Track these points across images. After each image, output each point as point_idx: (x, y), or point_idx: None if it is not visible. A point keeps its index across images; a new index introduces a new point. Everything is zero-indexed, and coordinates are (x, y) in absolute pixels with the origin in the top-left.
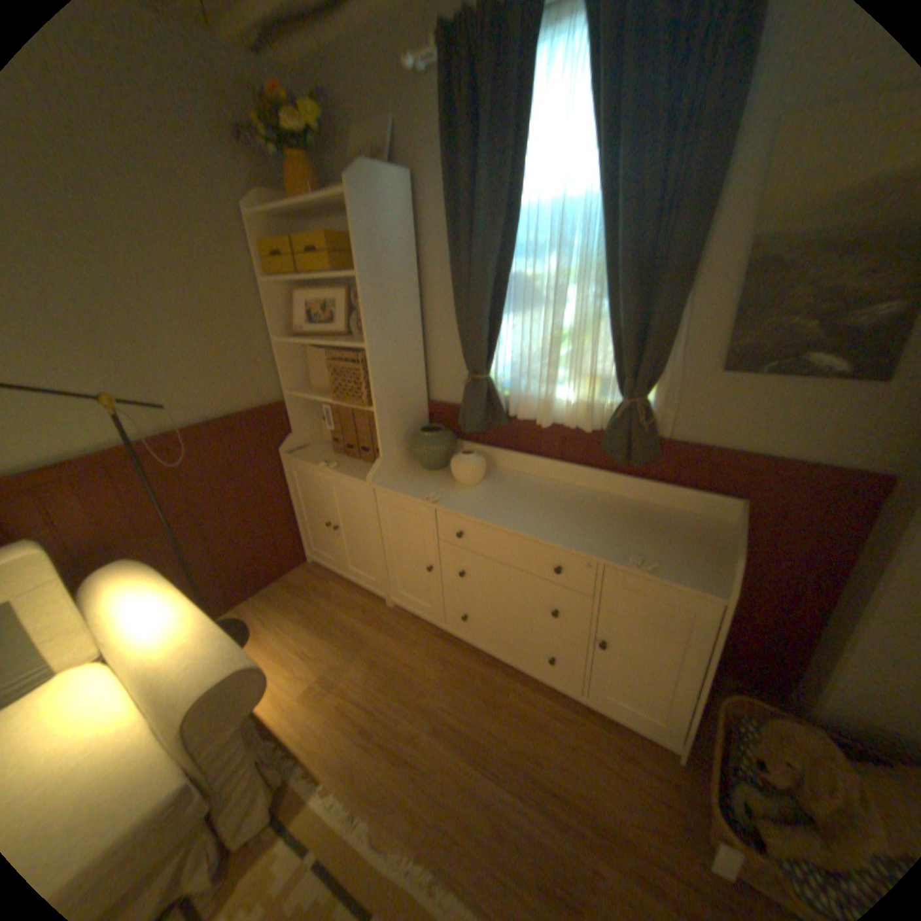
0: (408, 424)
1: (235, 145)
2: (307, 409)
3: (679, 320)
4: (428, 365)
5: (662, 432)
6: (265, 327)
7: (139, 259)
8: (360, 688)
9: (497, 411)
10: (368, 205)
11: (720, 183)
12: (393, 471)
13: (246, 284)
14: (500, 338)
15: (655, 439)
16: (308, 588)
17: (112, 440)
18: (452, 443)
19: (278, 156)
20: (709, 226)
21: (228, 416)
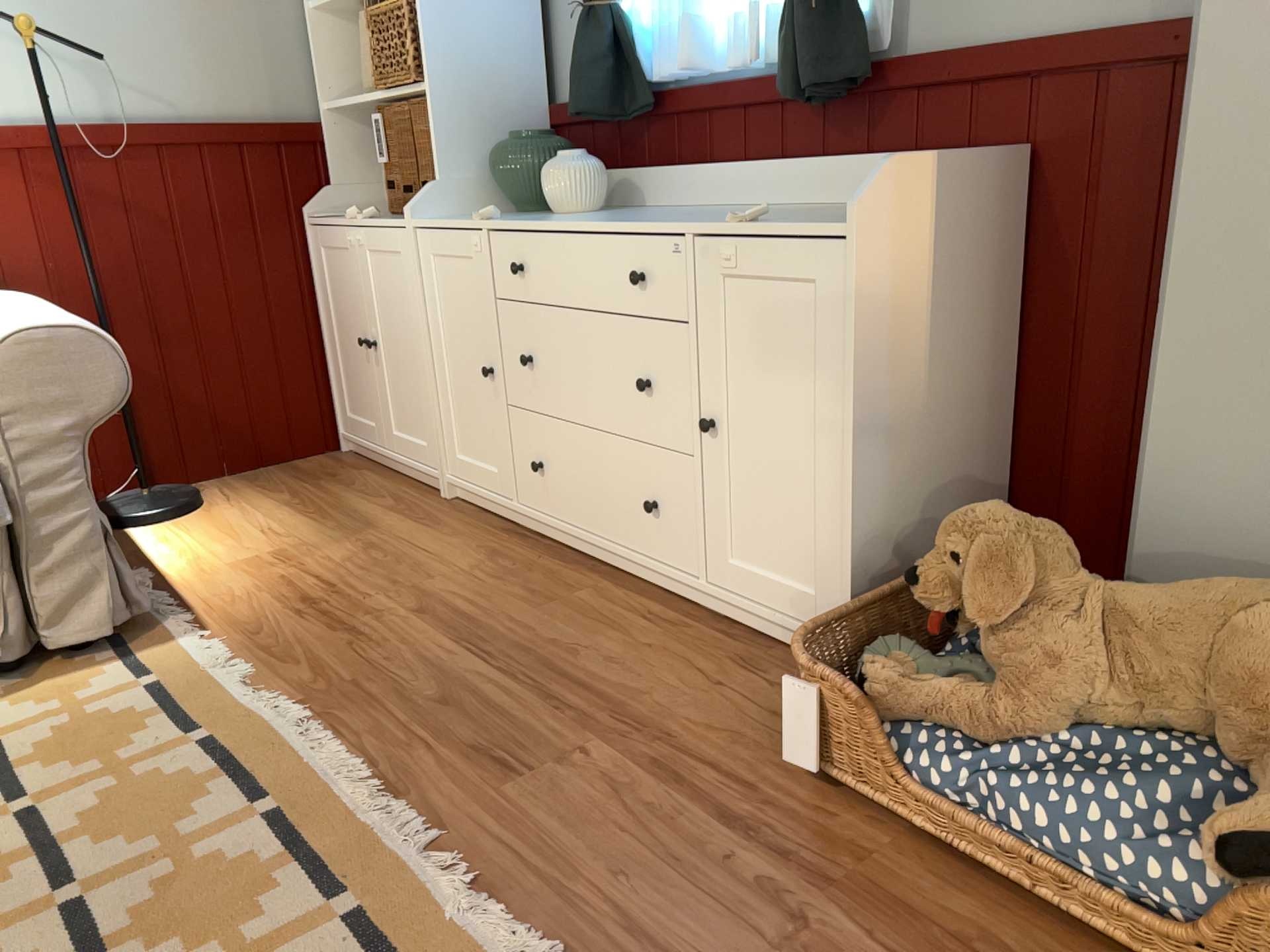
0: (498, 138)
1: None
2: (361, 151)
3: None
4: (551, 39)
5: (878, 44)
6: None
7: None
8: (333, 564)
9: (634, 83)
10: None
11: None
12: (459, 214)
13: None
14: None
15: (849, 46)
16: (324, 474)
17: (40, 121)
18: (558, 153)
19: None
20: None
21: (220, 128)
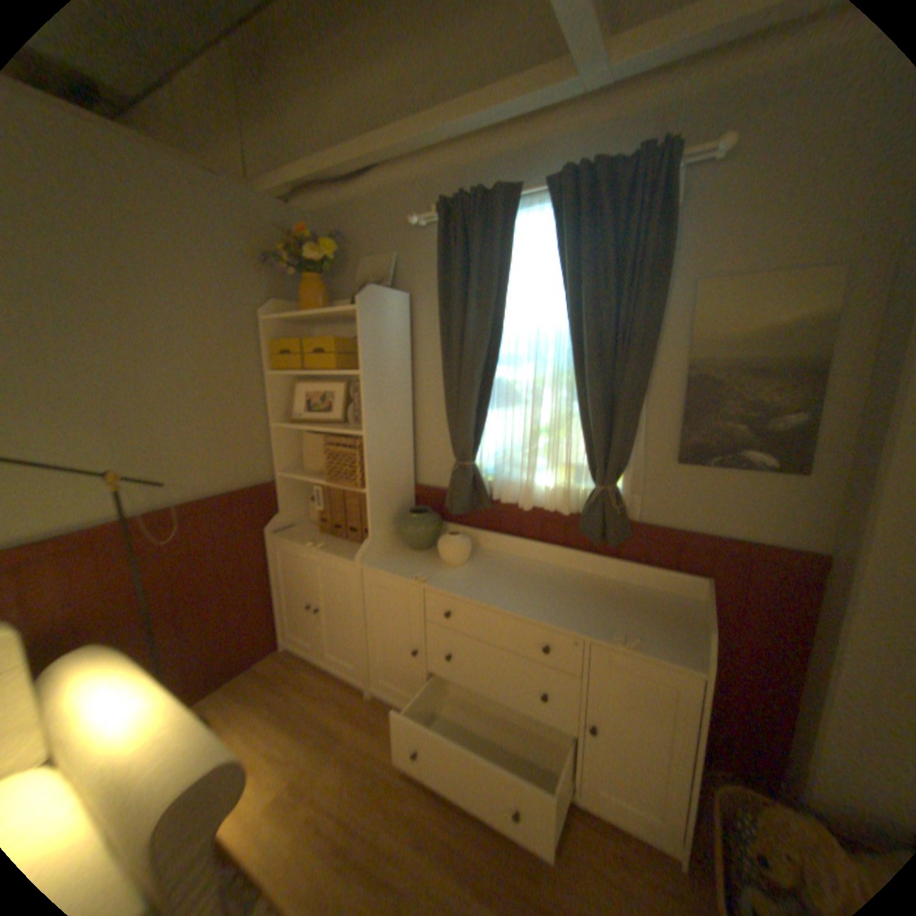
0: (396, 507)
1: (260, 268)
2: (295, 491)
3: (638, 421)
4: (416, 452)
5: (631, 516)
6: (265, 415)
7: (163, 354)
8: (334, 797)
9: (482, 496)
10: (374, 321)
11: (659, 322)
12: (380, 552)
13: (253, 377)
14: (485, 431)
15: (626, 522)
16: (278, 681)
17: (103, 518)
18: (438, 525)
19: (294, 277)
20: (654, 352)
21: (220, 496)
